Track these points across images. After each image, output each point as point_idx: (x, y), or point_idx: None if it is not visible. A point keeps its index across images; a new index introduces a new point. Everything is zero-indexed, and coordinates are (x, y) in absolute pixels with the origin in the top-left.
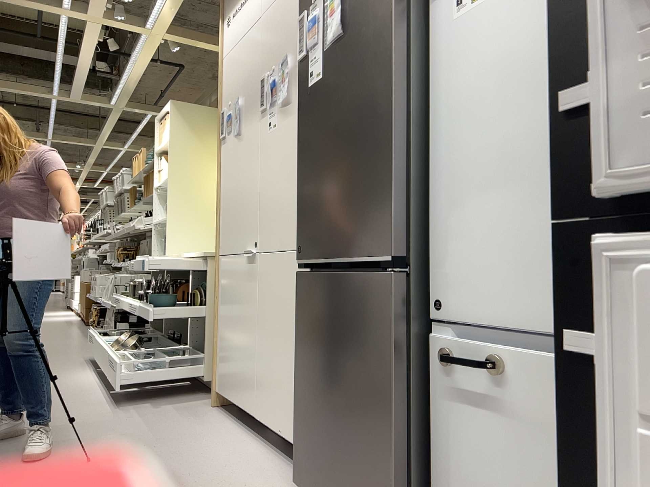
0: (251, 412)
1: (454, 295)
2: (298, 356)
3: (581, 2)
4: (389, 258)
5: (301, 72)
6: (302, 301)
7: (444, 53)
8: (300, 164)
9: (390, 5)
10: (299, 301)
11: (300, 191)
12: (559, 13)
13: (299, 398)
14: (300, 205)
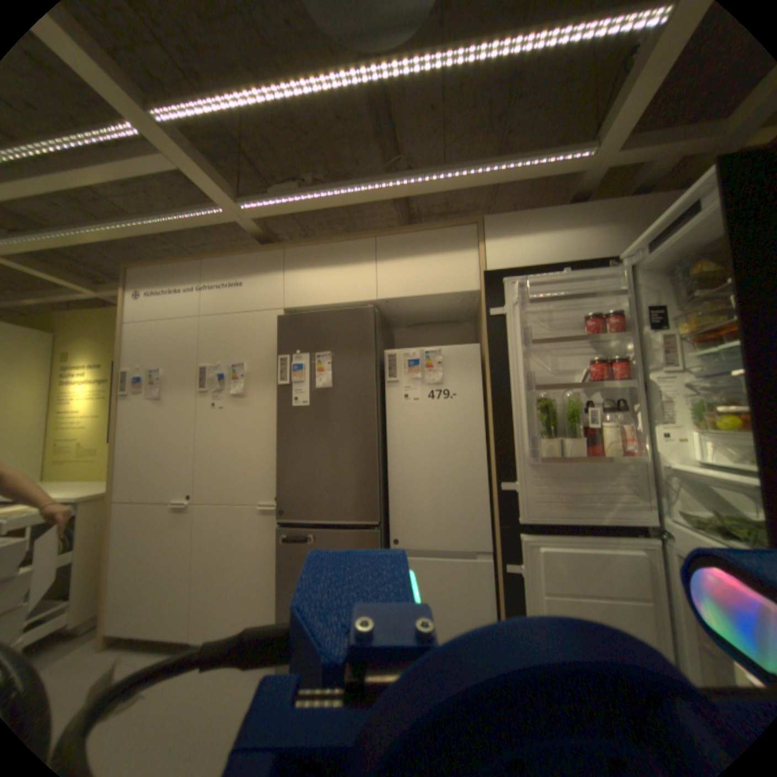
0: (180, 640)
1: (403, 535)
2: (280, 585)
3: (502, 454)
4: (373, 521)
5: (281, 392)
6: (285, 547)
7: (394, 416)
8: (280, 454)
9: (371, 388)
10: (280, 547)
11: (280, 472)
12: (494, 454)
13: (280, 614)
14: (280, 481)
